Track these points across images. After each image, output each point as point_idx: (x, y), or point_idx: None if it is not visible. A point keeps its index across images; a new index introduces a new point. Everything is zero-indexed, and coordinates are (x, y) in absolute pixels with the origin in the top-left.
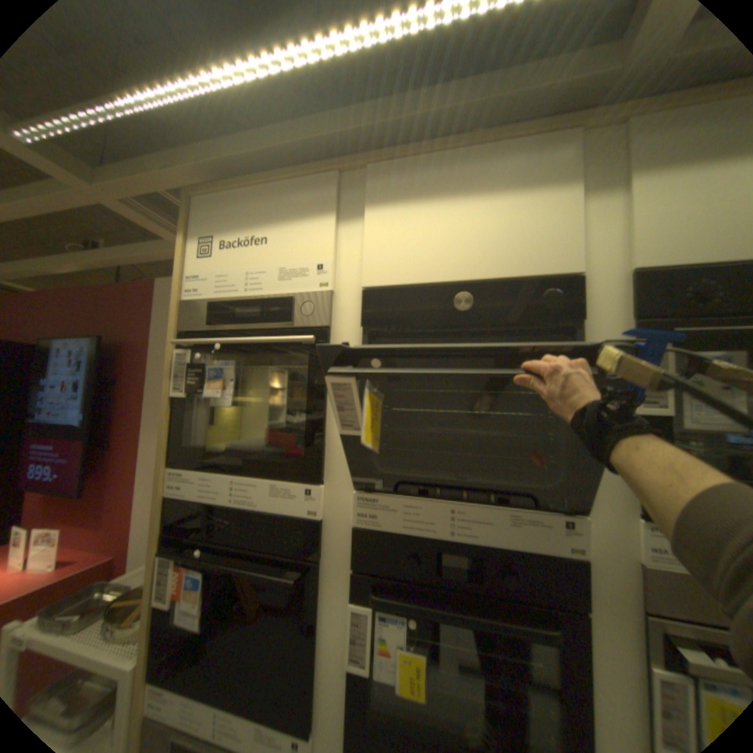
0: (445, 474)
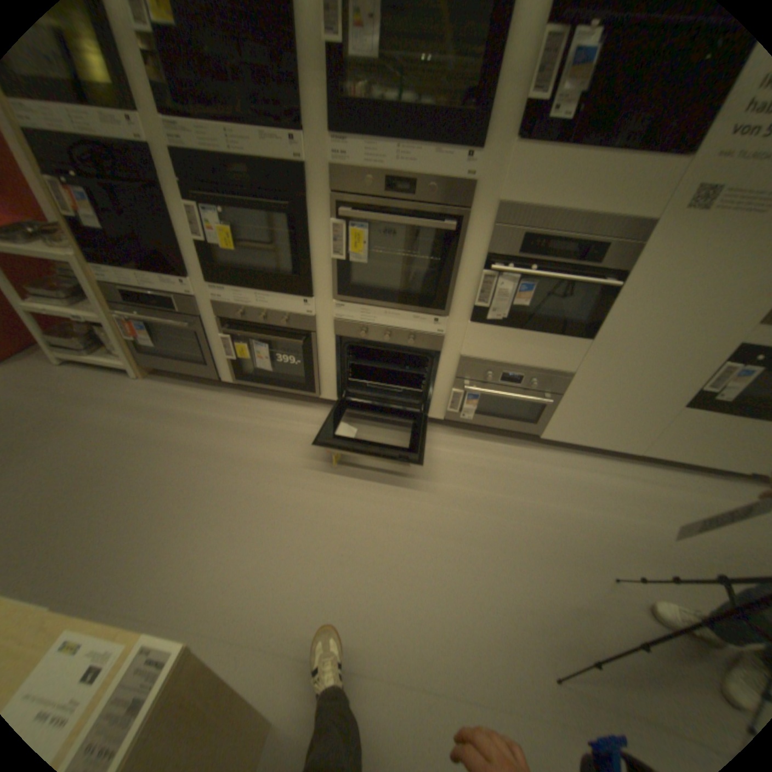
0: (217, 105)
